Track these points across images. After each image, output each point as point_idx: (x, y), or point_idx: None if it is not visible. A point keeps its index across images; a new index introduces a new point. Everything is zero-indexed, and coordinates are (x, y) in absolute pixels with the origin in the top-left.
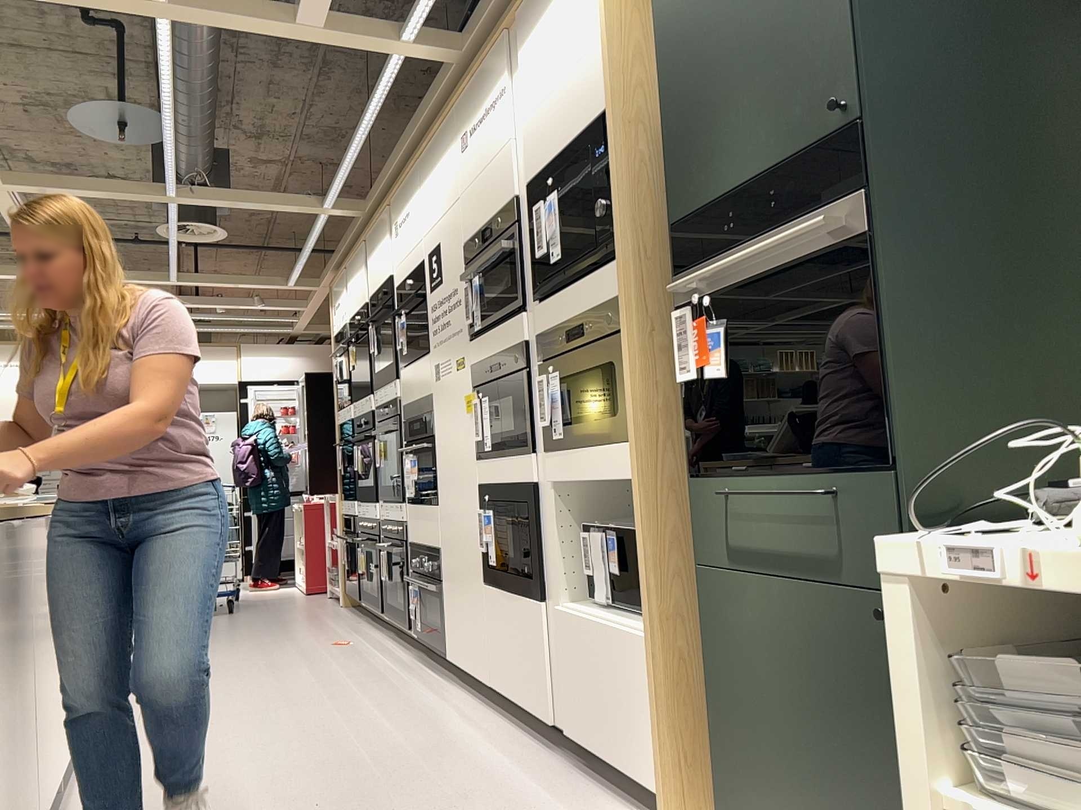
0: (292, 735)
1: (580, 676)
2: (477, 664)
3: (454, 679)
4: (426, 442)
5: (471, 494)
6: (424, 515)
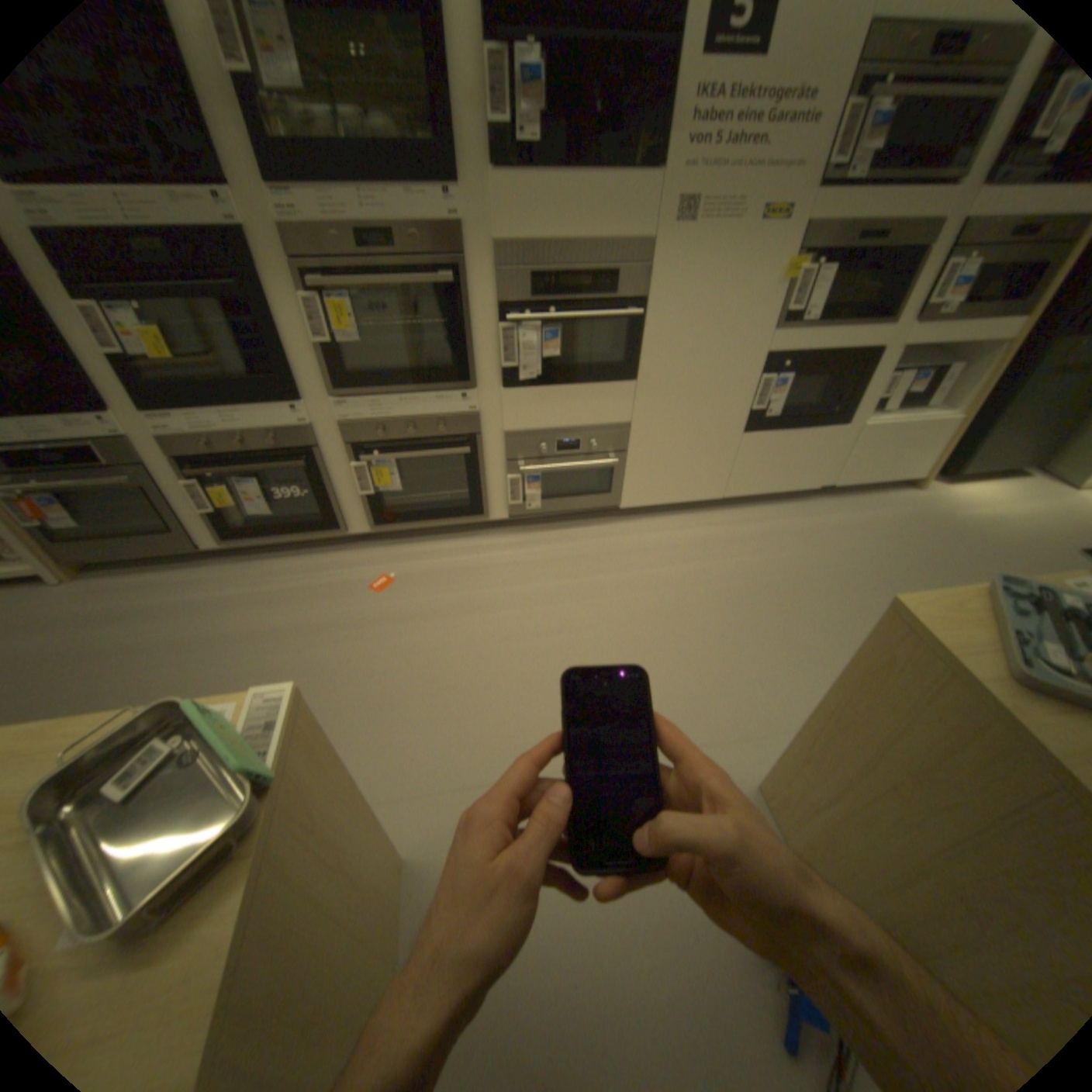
0: (751, 614)
1: (873, 453)
2: (698, 493)
3: (612, 520)
4: (611, 308)
5: (748, 362)
6: (581, 395)
